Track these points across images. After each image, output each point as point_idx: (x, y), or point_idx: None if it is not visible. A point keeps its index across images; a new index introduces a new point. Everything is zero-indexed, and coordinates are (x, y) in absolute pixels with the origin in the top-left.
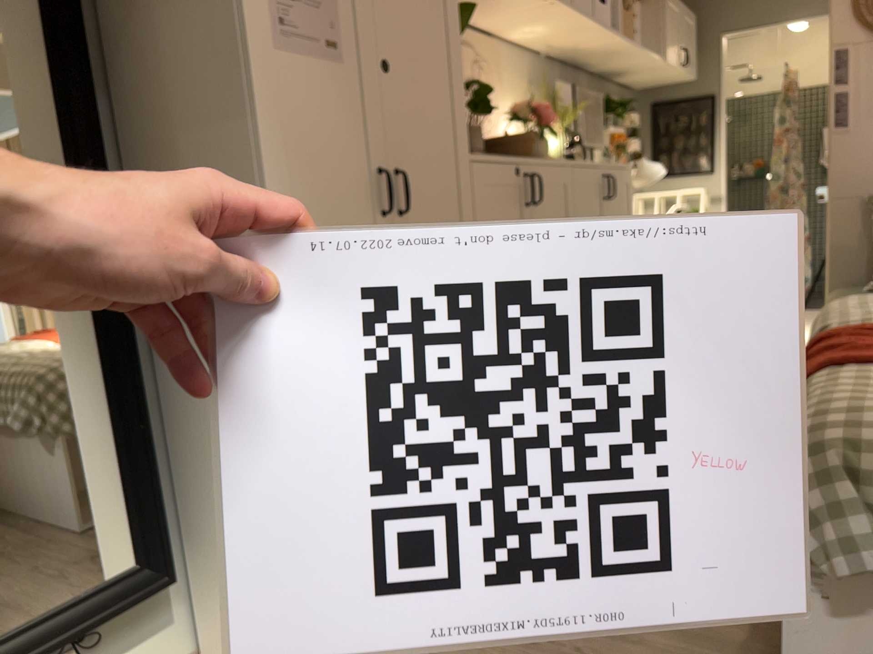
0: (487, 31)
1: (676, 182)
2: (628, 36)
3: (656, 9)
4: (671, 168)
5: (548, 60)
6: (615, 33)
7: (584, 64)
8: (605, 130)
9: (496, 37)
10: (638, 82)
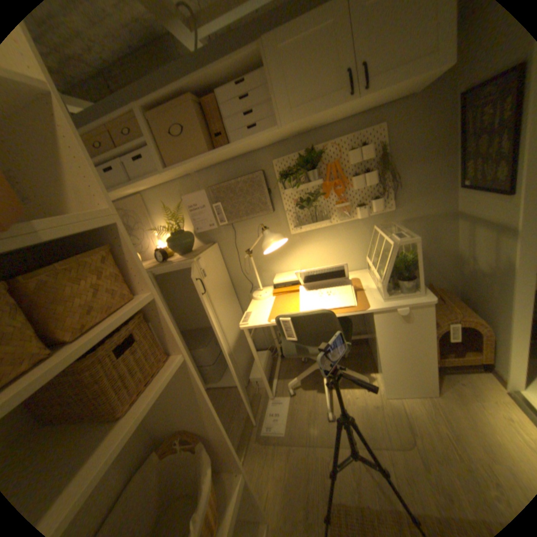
0: (125, 196)
1: (480, 195)
2: (181, 157)
3: (264, 66)
4: (476, 178)
5: (201, 171)
6: (150, 175)
7: (237, 153)
8: (284, 191)
9: (136, 193)
10: (378, 101)
